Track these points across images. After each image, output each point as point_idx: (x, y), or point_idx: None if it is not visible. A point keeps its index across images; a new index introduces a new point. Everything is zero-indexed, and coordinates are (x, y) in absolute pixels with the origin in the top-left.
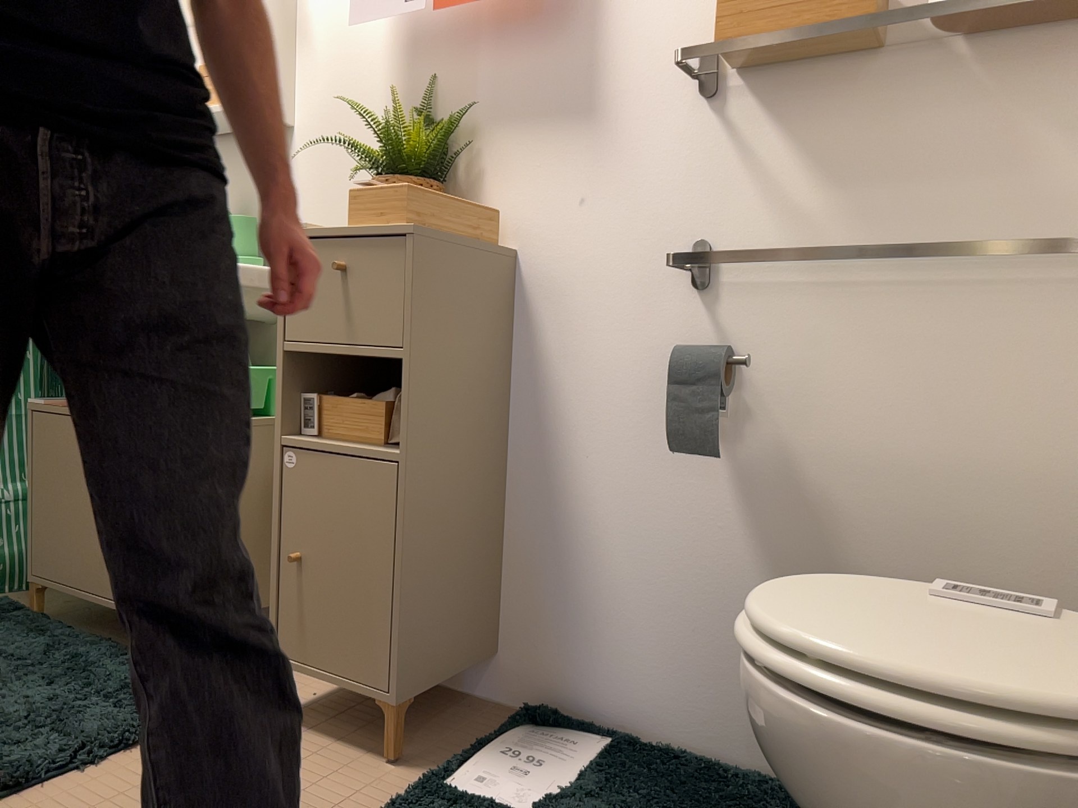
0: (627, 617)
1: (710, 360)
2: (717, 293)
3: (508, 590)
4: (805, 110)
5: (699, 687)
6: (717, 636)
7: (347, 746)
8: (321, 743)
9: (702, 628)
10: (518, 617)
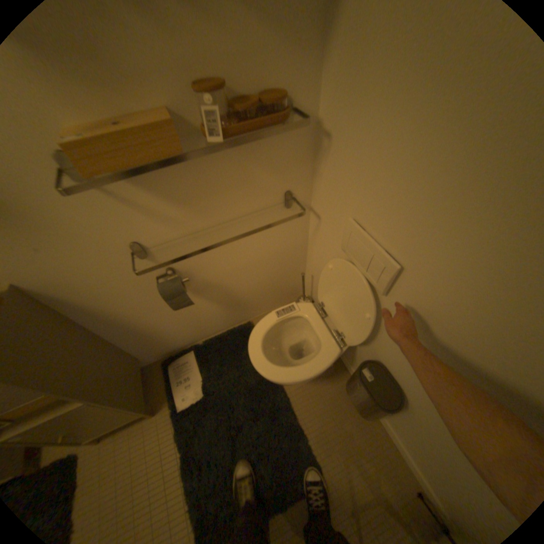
0: (176, 331)
1: (177, 288)
2: (153, 256)
3: (130, 351)
4: (150, 175)
5: (205, 327)
6: (205, 319)
7: (132, 425)
8: (124, 433)
9: (200, 320)
10: (139, 351)
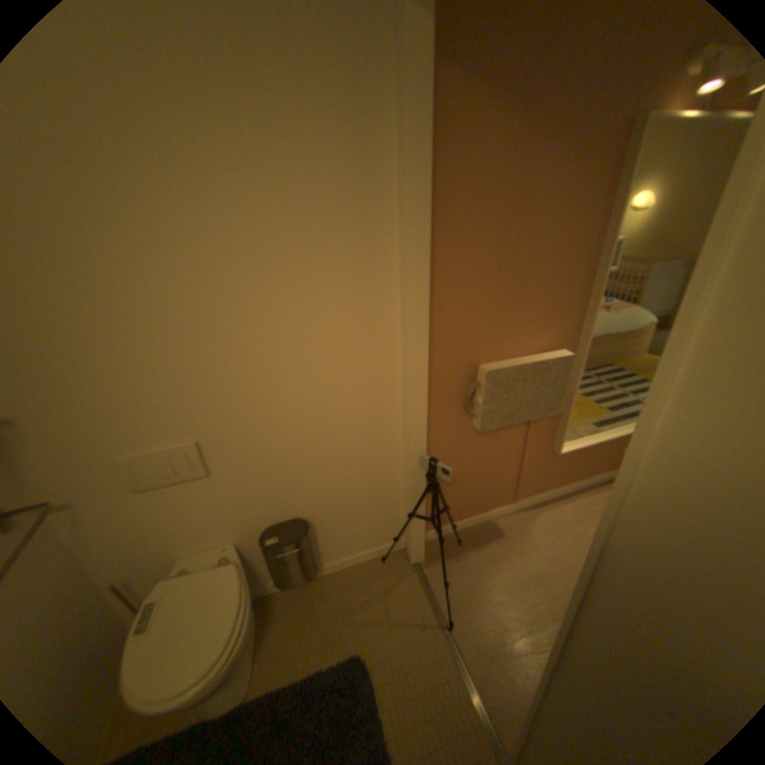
0: None
1: None
2: None
3: None
4: None
5: None
6: None
7: None
8: None
9: None
10: None
